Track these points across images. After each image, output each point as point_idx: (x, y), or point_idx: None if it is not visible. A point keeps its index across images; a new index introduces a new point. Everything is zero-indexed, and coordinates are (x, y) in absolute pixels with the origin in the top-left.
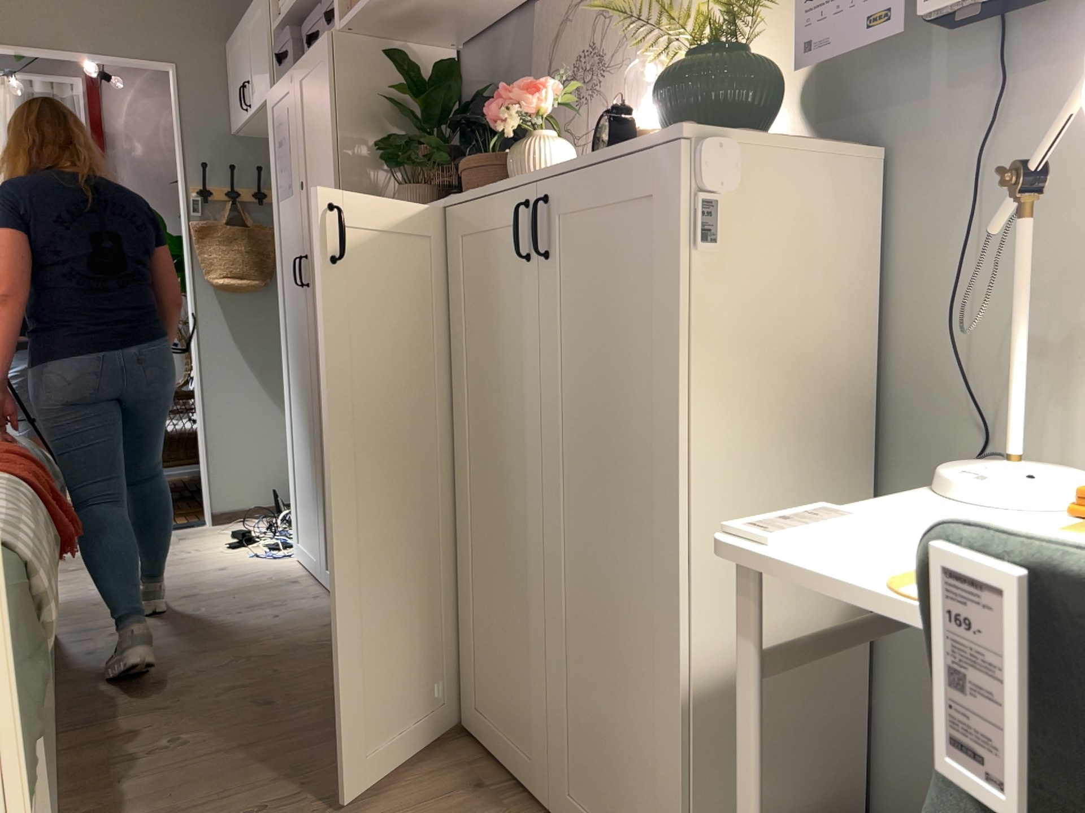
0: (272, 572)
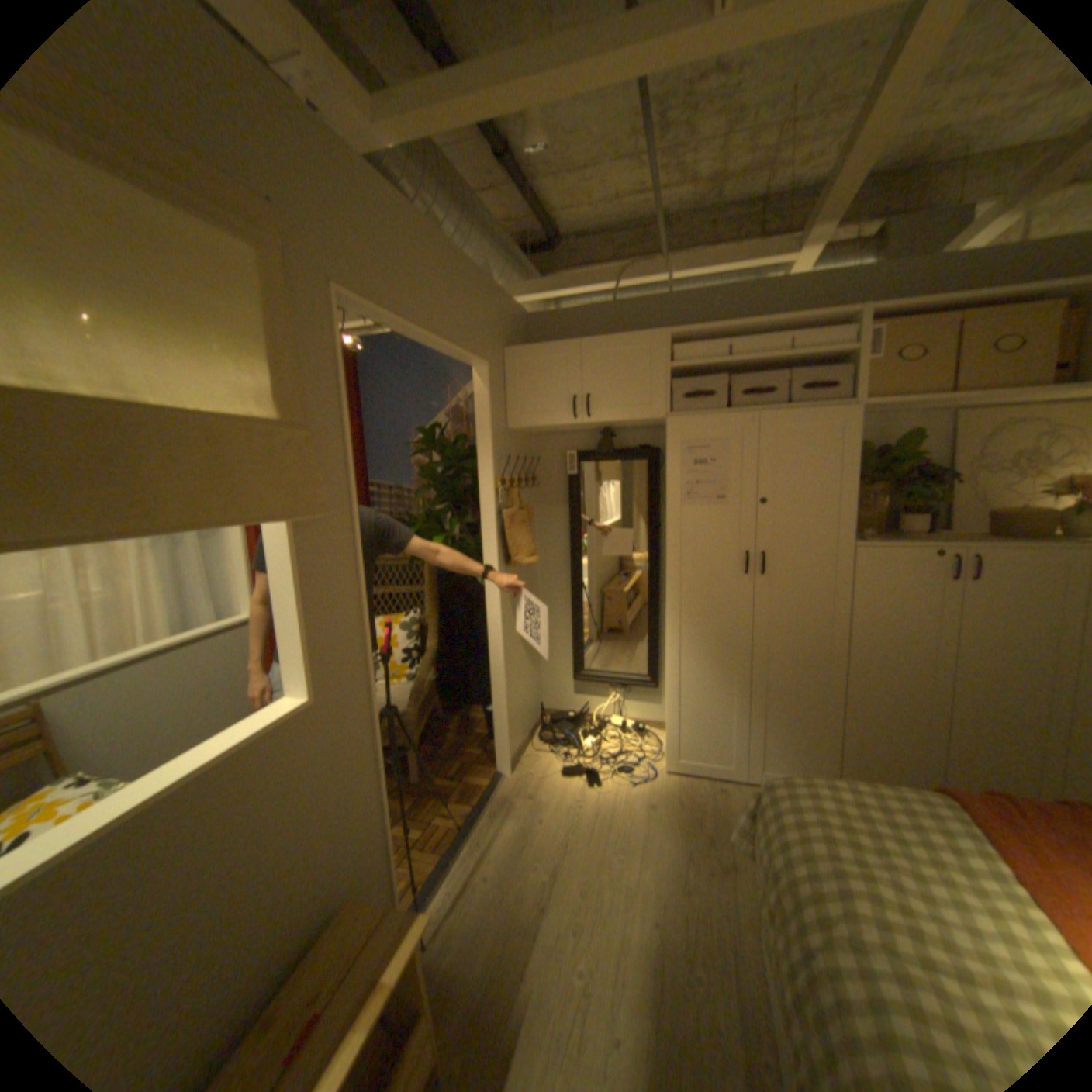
0: (687, 792)
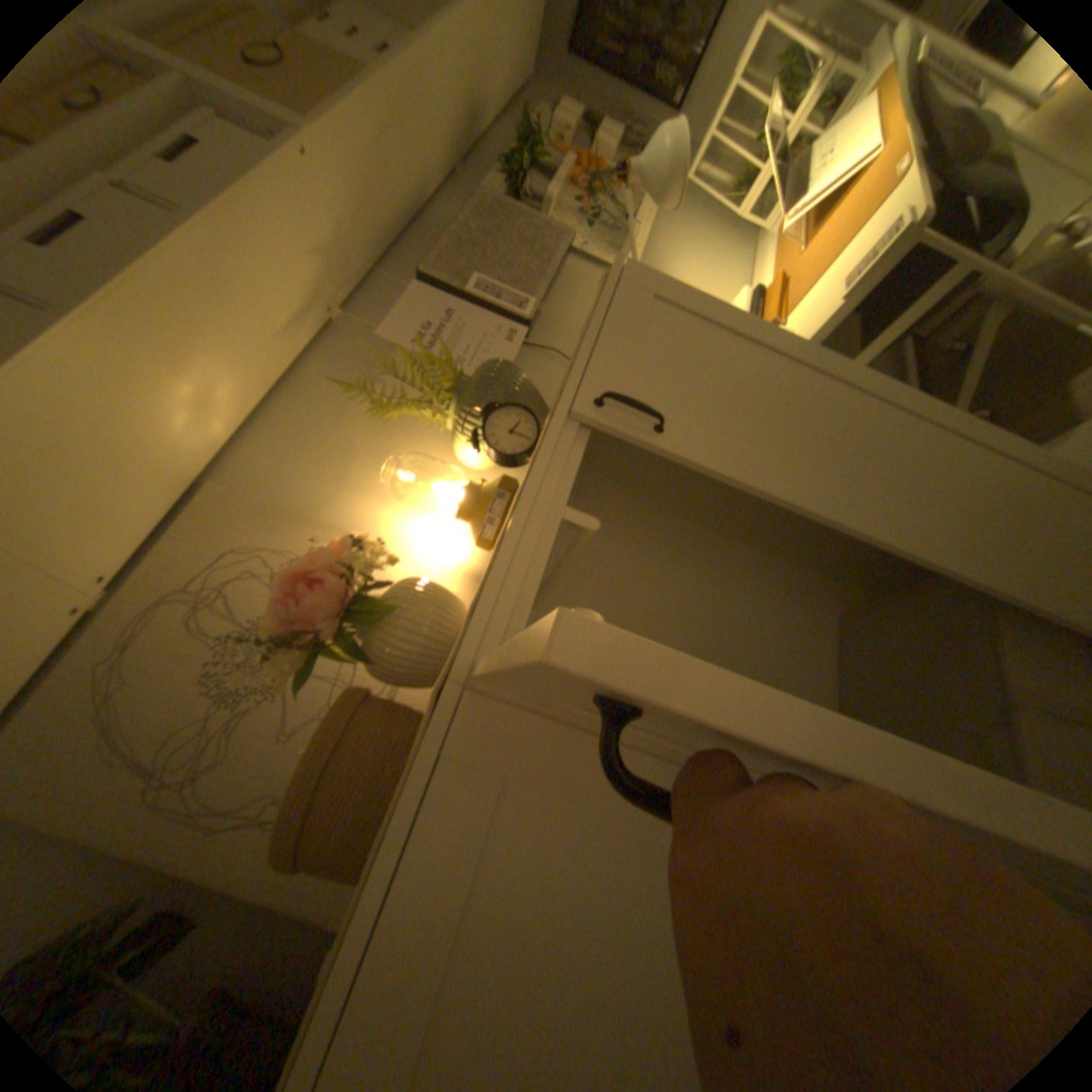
0: None
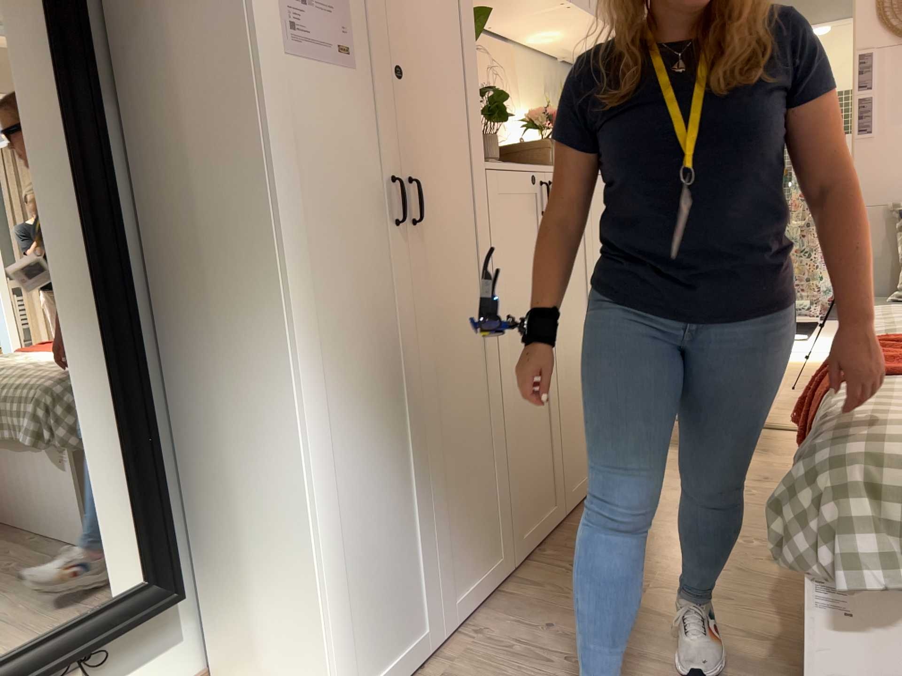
0: None
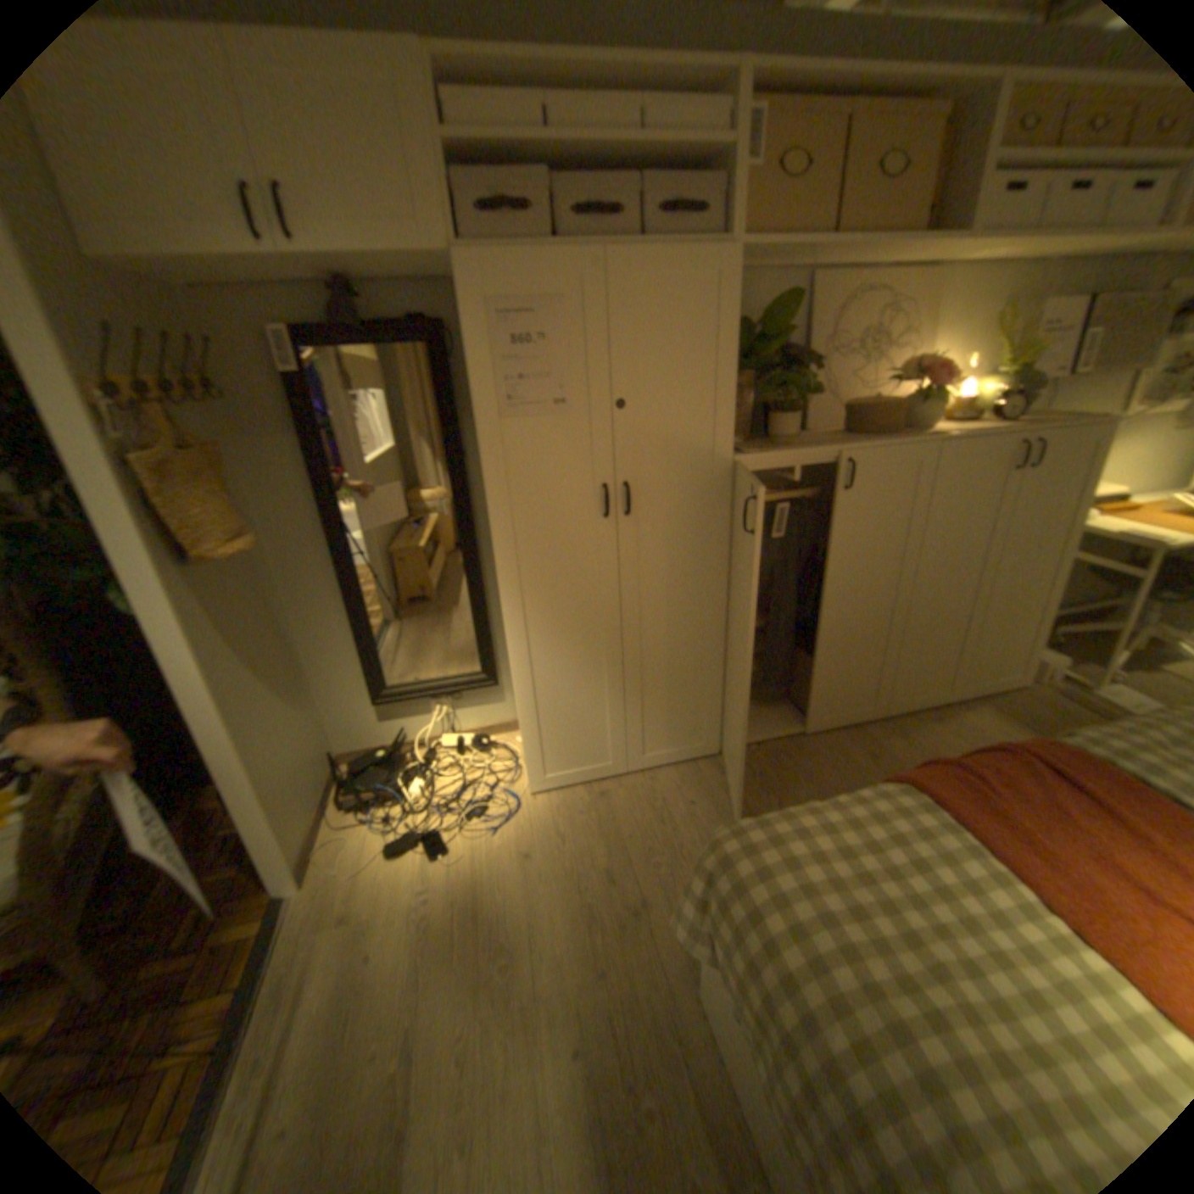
0: (561, 812)
